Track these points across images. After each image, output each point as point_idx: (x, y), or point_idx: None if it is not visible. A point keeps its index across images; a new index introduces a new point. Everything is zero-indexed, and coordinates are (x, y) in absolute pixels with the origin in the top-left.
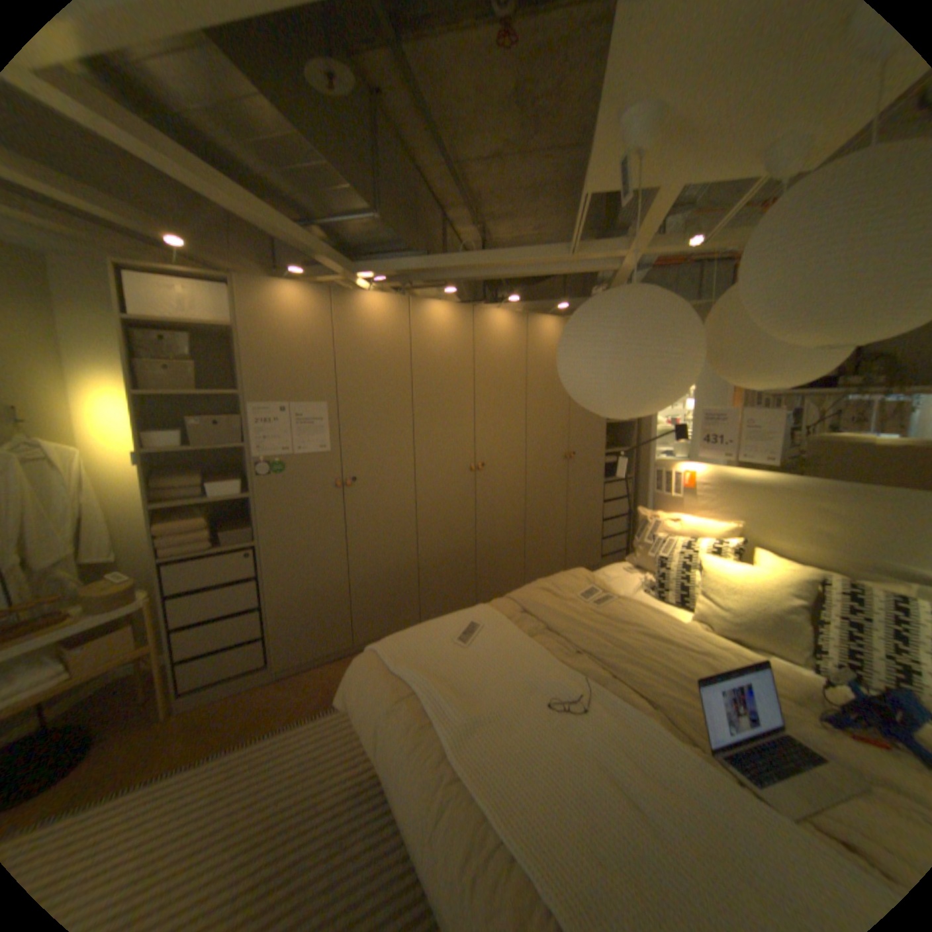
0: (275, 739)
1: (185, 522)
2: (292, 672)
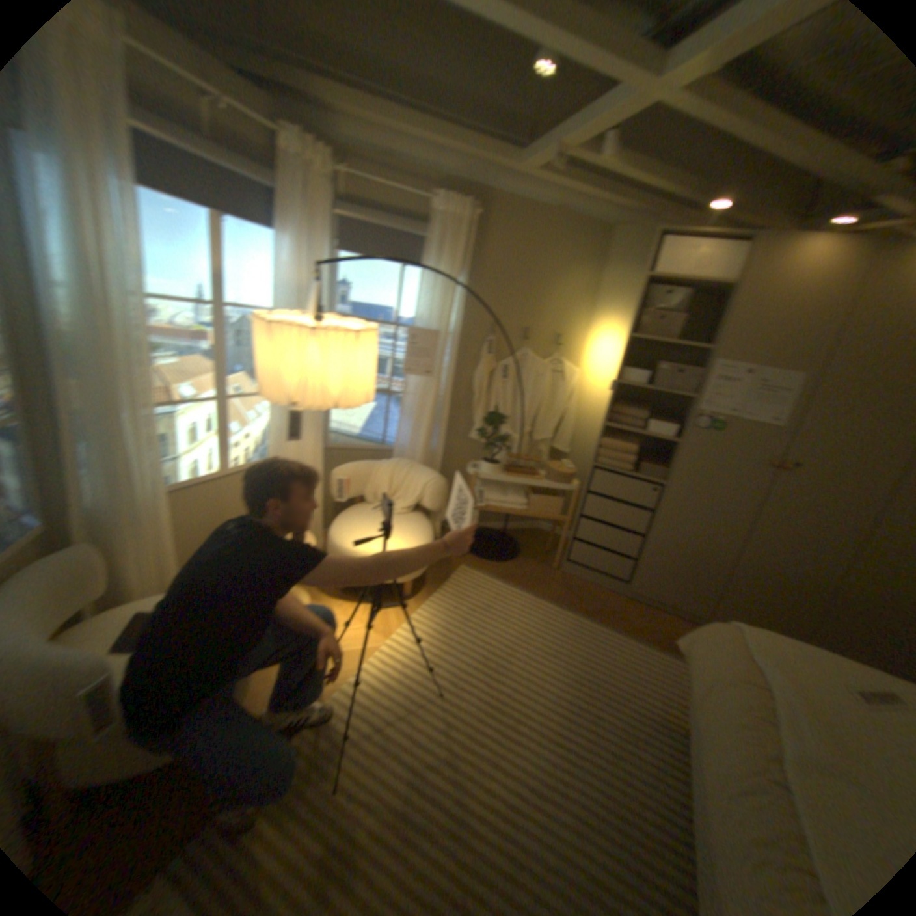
0: (617, 636)
1: (625, 444)
2: (648, 603)
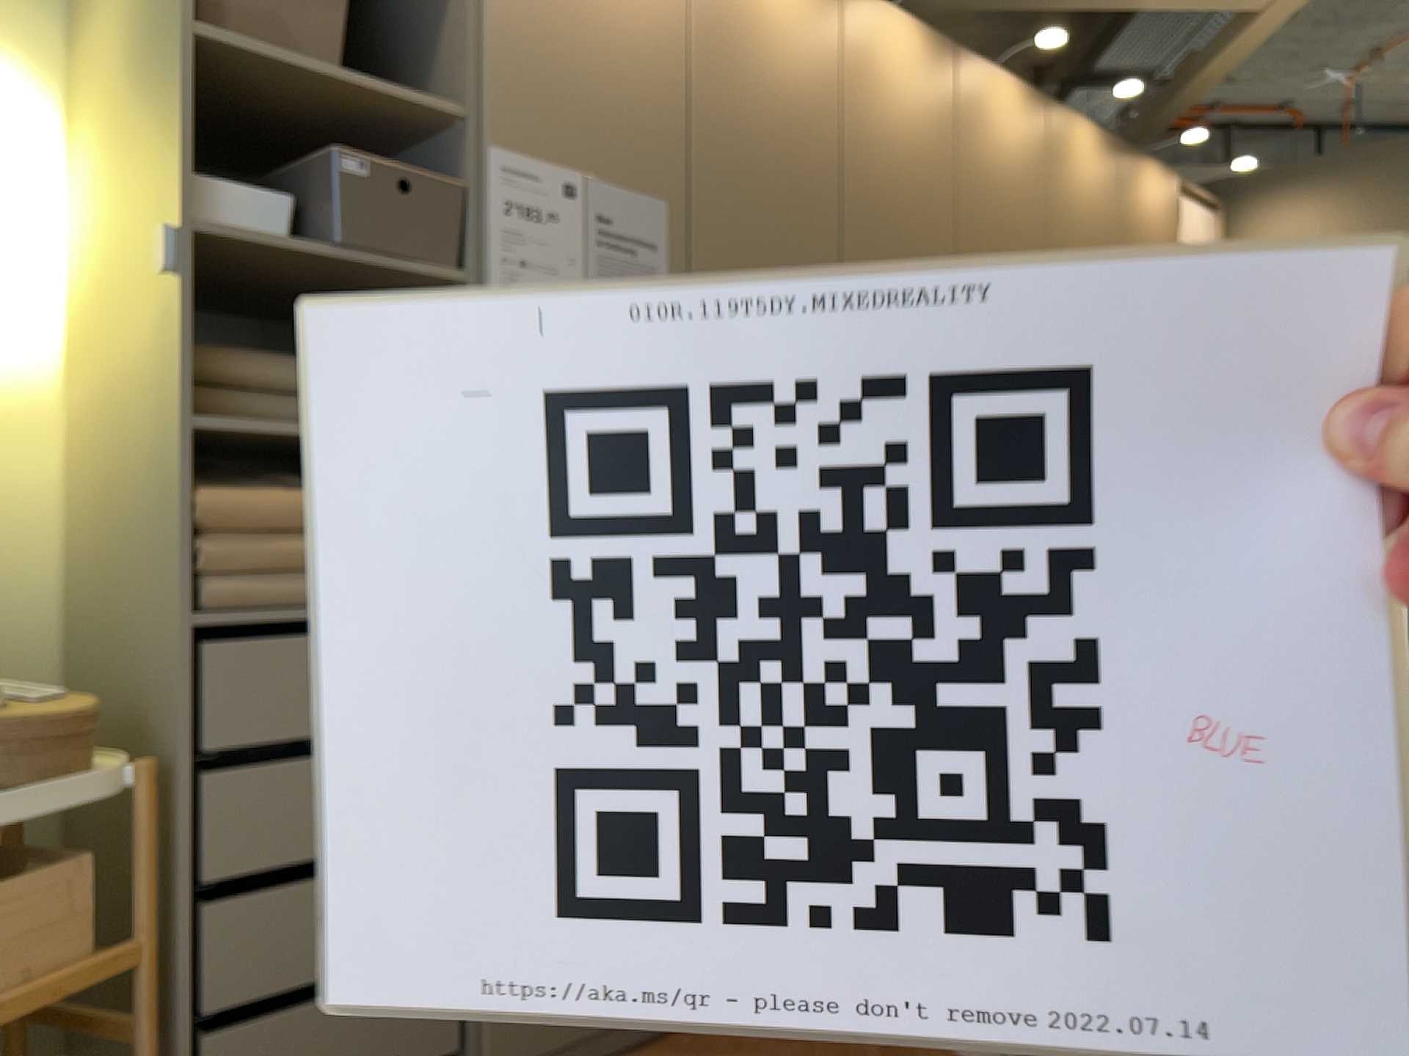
0: None
1: (285, 495)
2: None
